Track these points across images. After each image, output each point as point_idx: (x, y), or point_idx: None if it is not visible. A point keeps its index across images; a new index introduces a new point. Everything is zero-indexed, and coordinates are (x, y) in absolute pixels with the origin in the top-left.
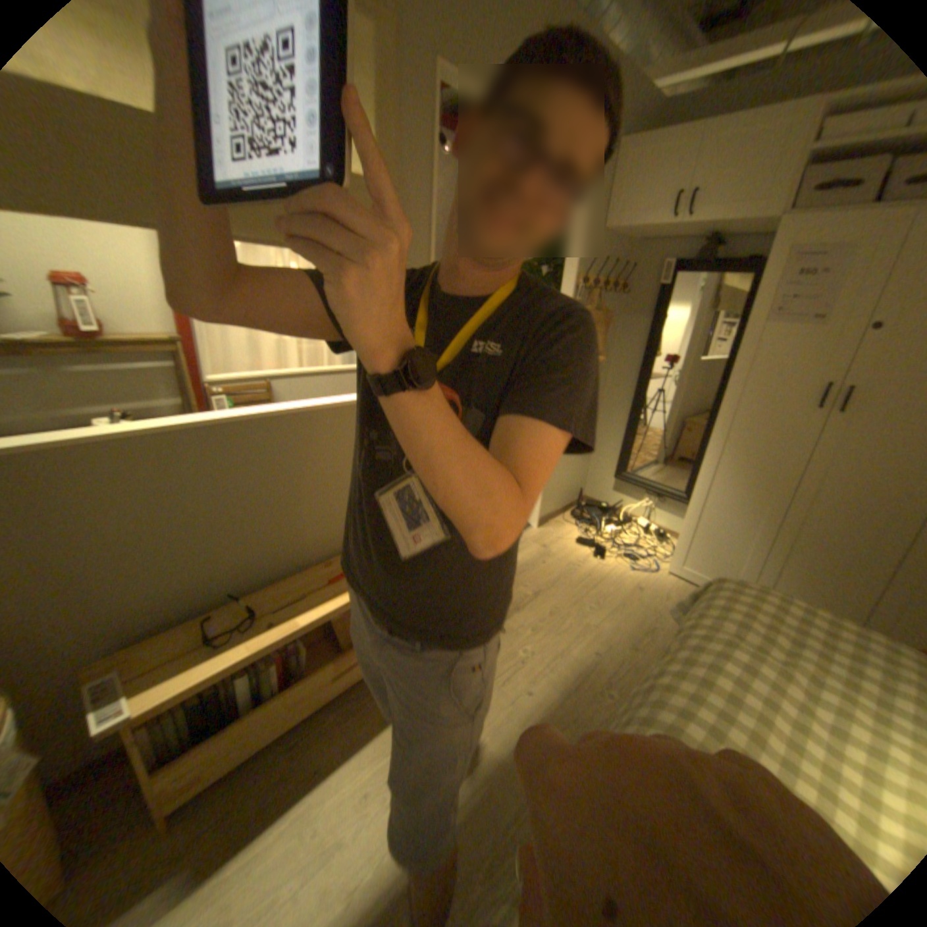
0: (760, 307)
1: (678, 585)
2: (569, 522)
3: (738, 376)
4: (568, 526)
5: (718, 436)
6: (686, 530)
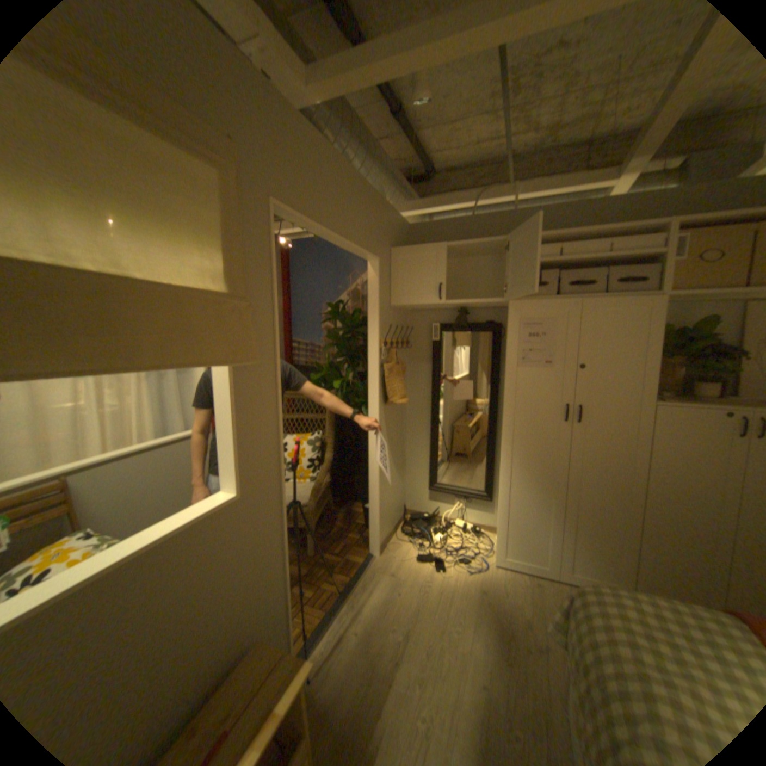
0: (510, 360)
1: (507, 579)
2: (405, 544)
3: (507, 406)
4: (404, 547)
5: (505, 451)
6: (501, 529)
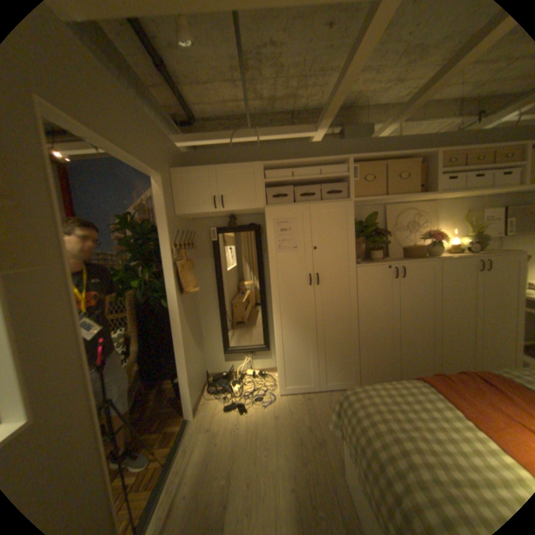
0: (271, 248)
1: (288, 400)
2: (212, 400)
3: (273, 281)
4: (211, 403)
5: (276, 312)
6: (280, 367)
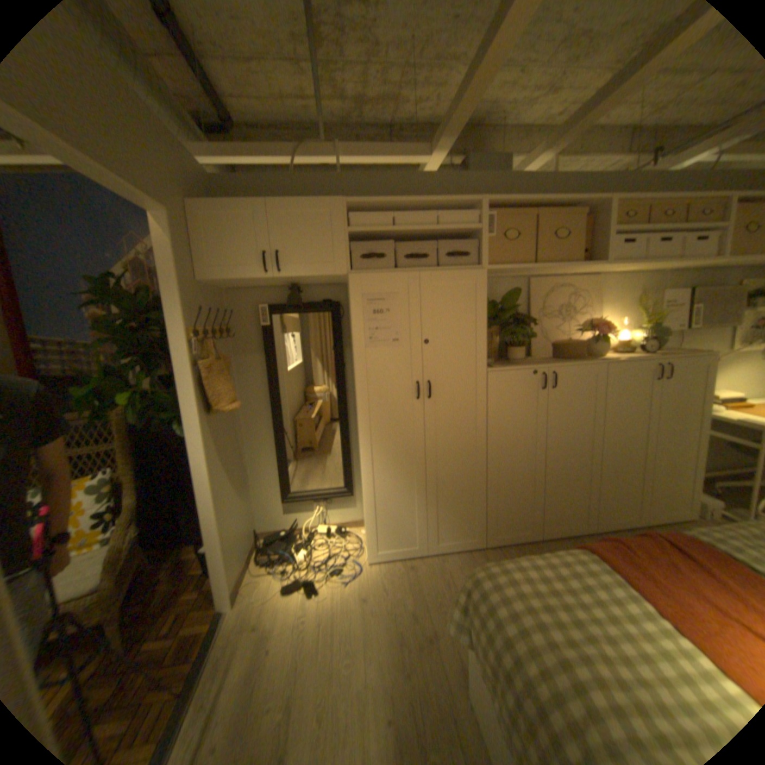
0: (357, 340)
1: (382, 571)
2: (263, 577)
3: (361, 391)
4: (262, 581)
5: (364, 440)
6: (369, 523)
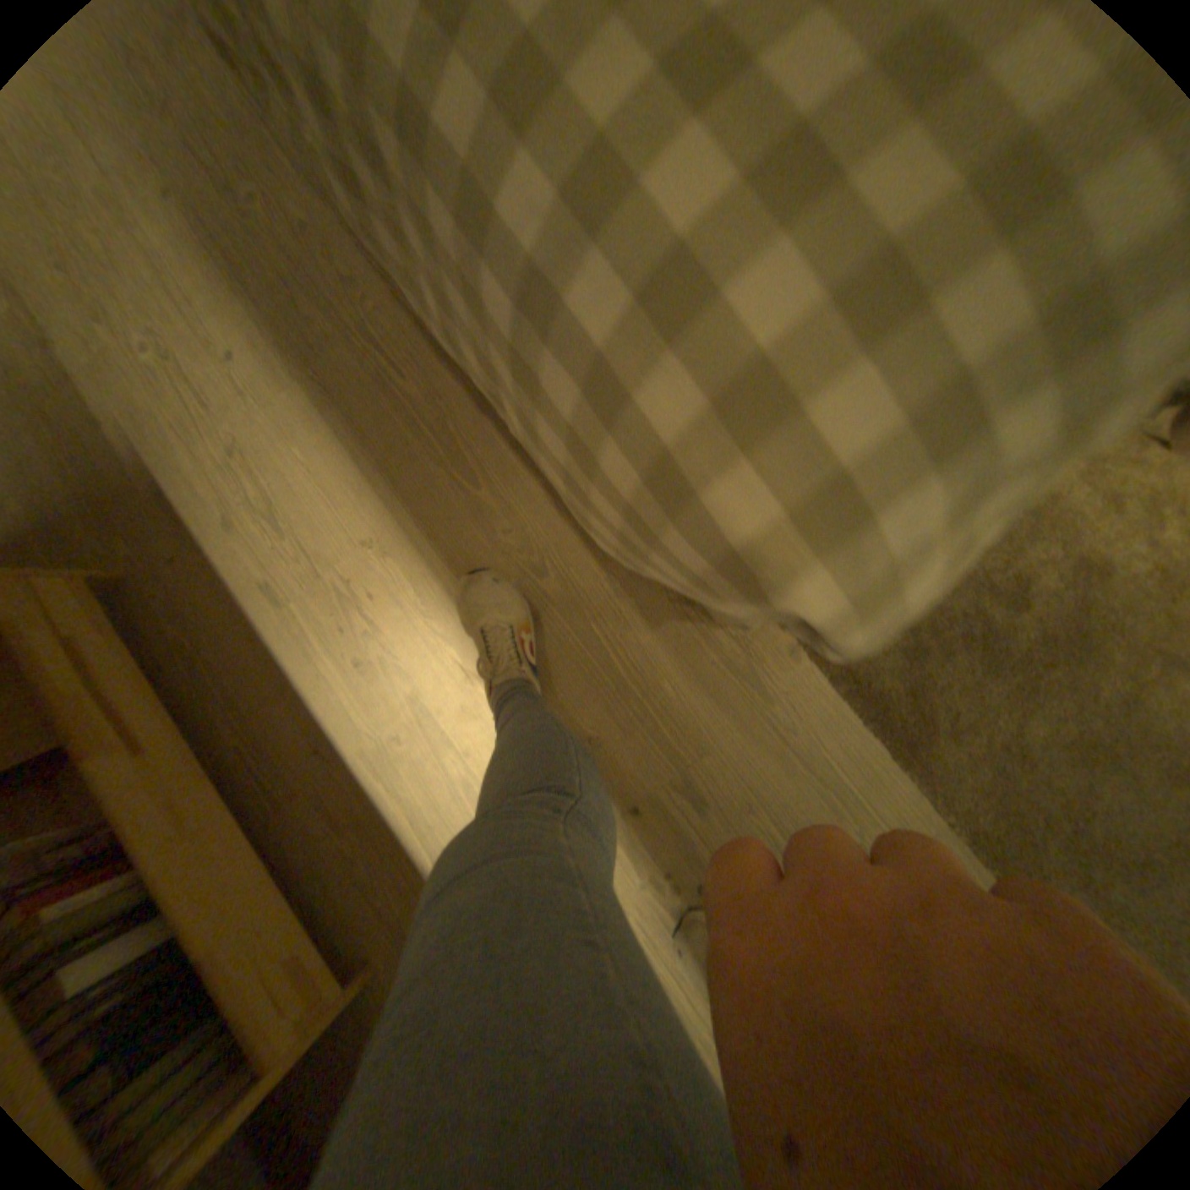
0: None
1: None
2: None
3: None
4: None
5: None
6: None
